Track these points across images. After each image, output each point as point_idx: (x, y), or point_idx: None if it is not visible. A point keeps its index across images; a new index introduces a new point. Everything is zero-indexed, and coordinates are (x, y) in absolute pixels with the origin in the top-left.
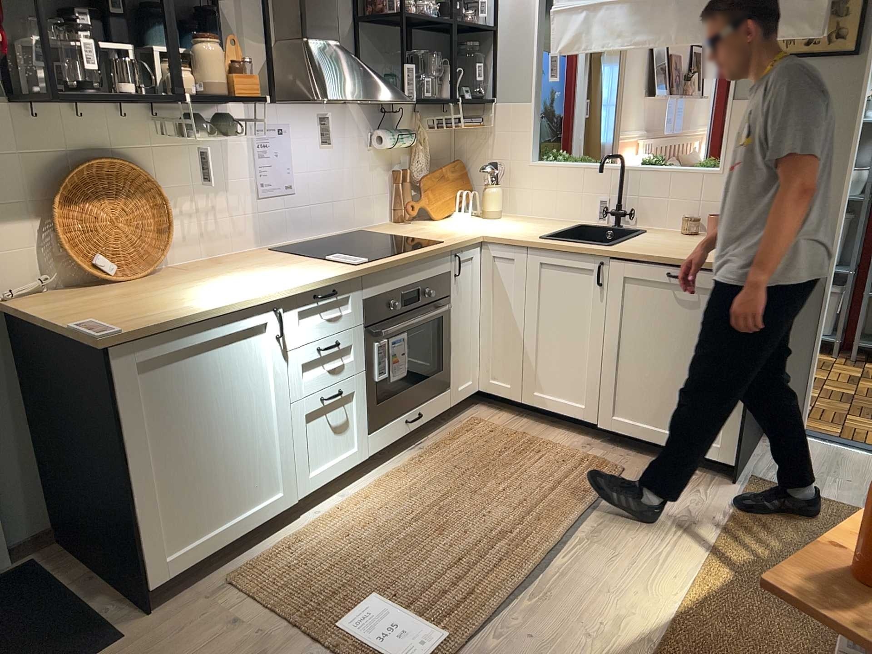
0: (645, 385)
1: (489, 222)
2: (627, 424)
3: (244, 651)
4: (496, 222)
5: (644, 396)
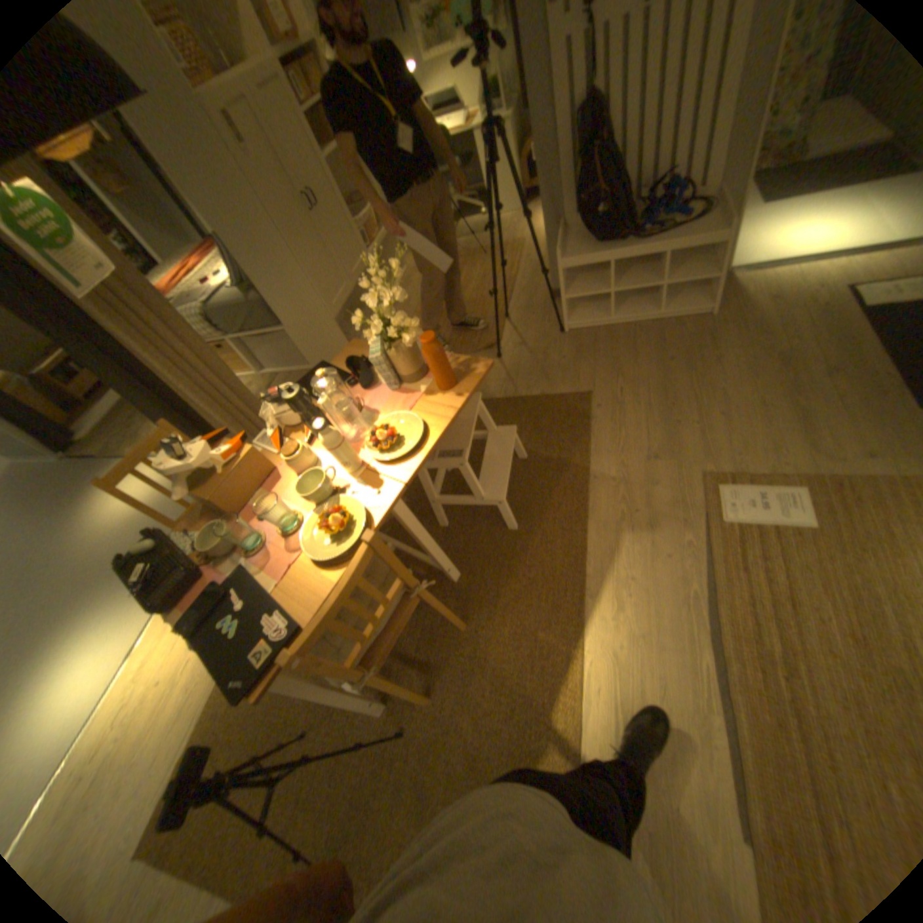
0: None
1: None
2: None
3: (834, 445)
4: None
5: None
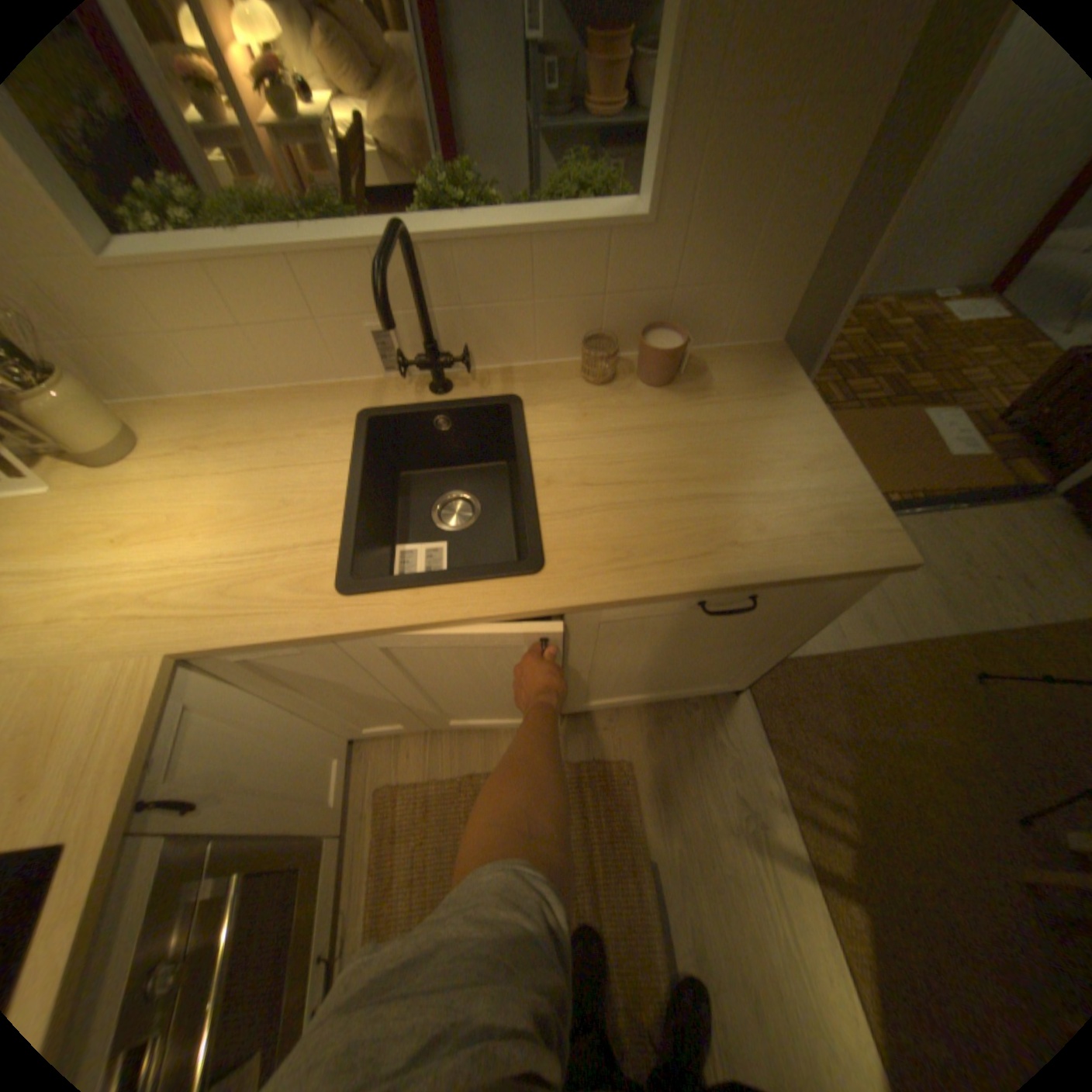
0: (627, 683)
1: (117, 506)
2: (599, 707)
3: None
4: (135, 487)
5: (624, 688)
